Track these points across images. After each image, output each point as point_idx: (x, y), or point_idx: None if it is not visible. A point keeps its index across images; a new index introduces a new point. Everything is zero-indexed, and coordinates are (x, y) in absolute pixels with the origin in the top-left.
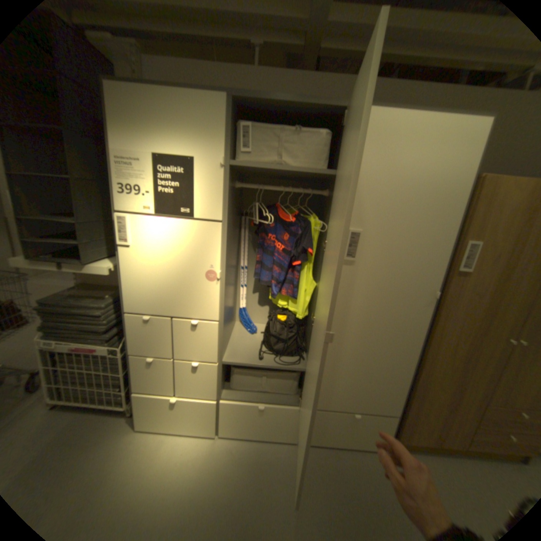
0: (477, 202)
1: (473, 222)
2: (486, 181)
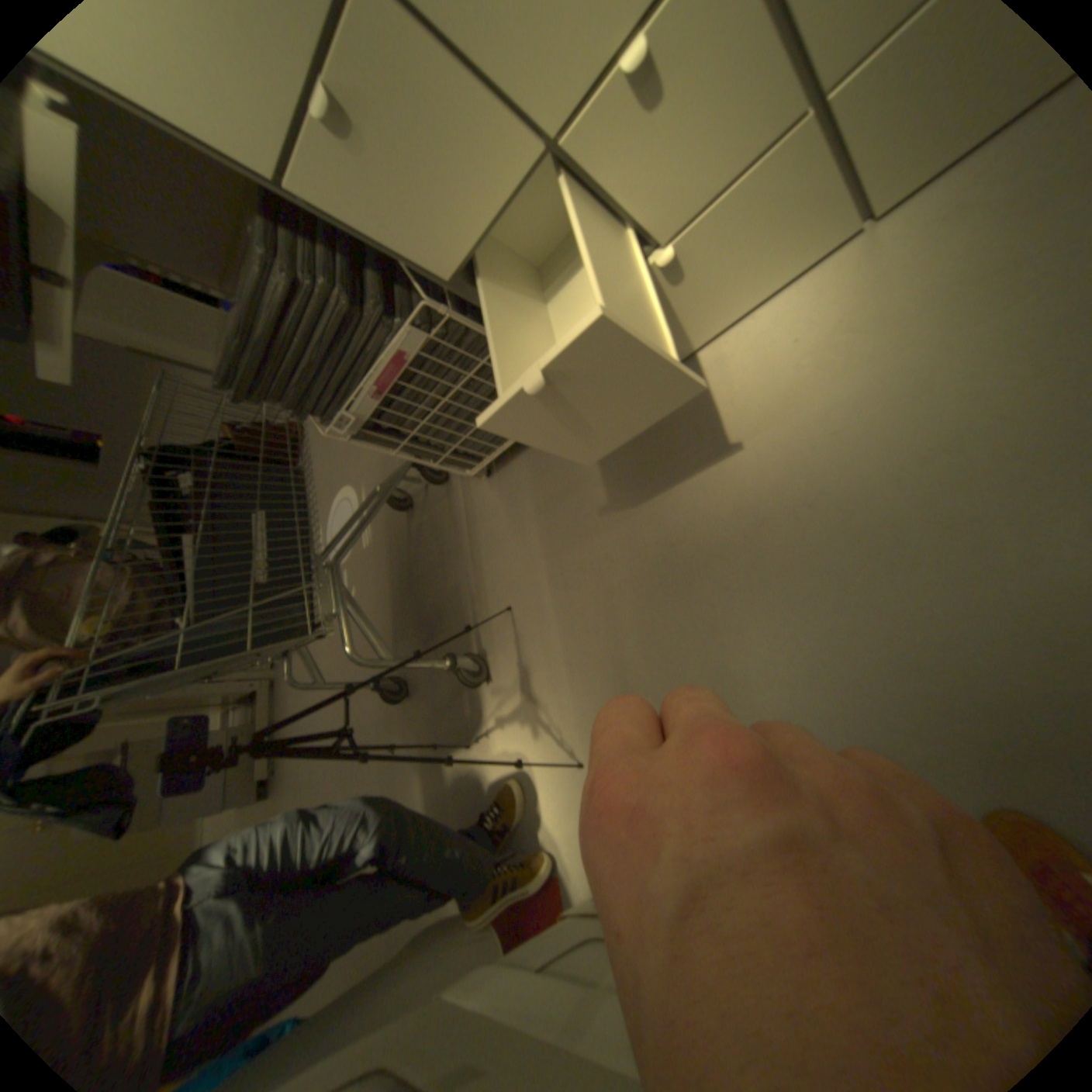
0: None
1: None
2: None
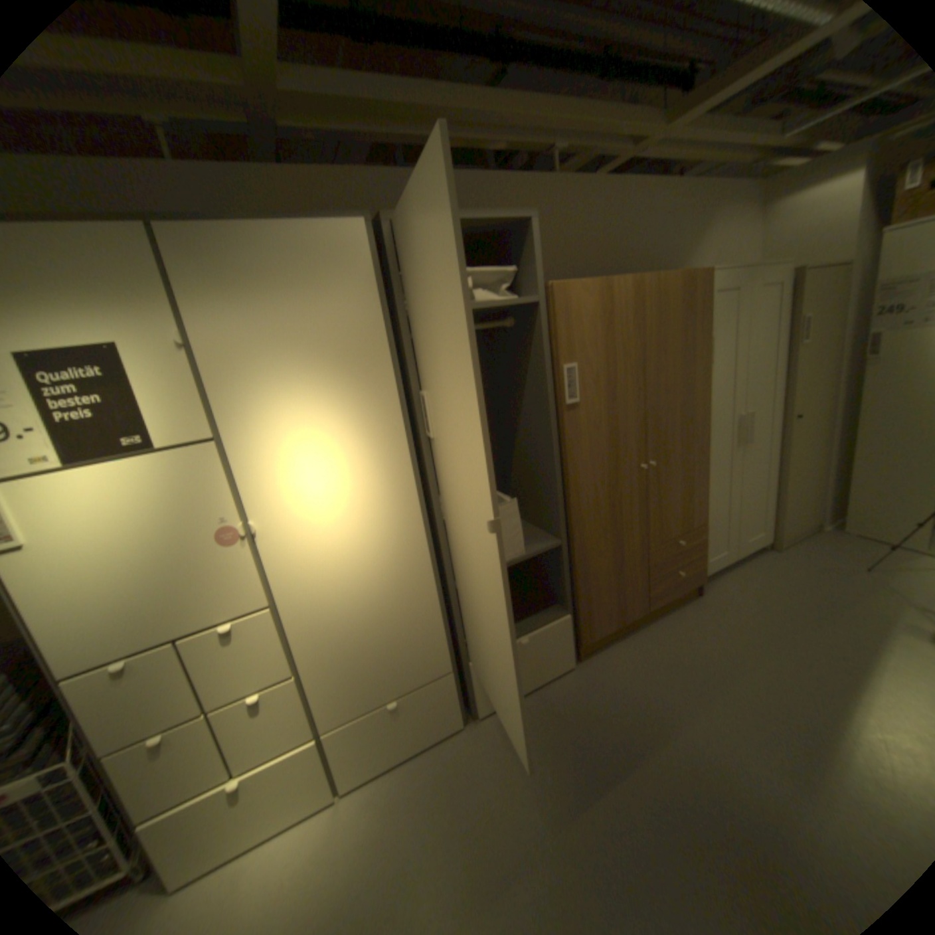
0: (554, 318)
1: (559, 342)
2: (555, 291)
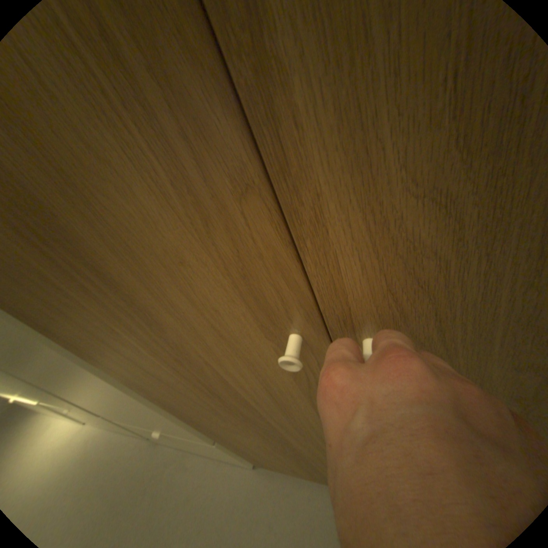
0: None
1: None
2: None
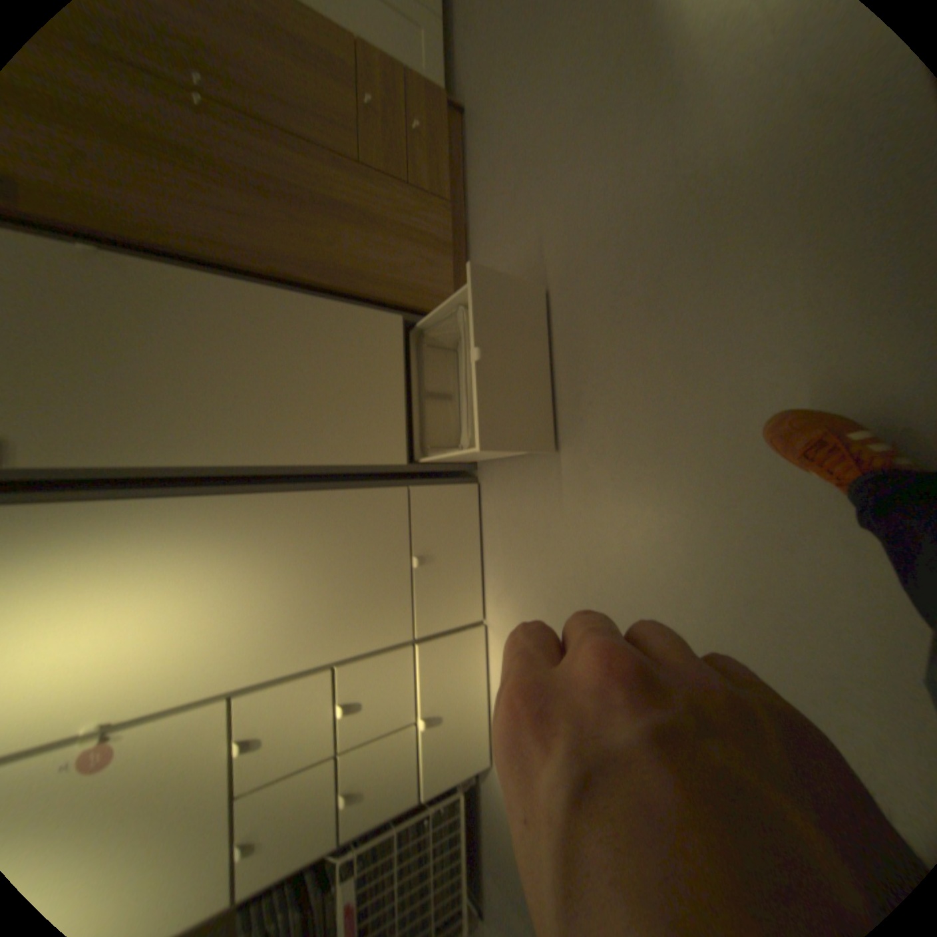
0: None
1: None
2: None
